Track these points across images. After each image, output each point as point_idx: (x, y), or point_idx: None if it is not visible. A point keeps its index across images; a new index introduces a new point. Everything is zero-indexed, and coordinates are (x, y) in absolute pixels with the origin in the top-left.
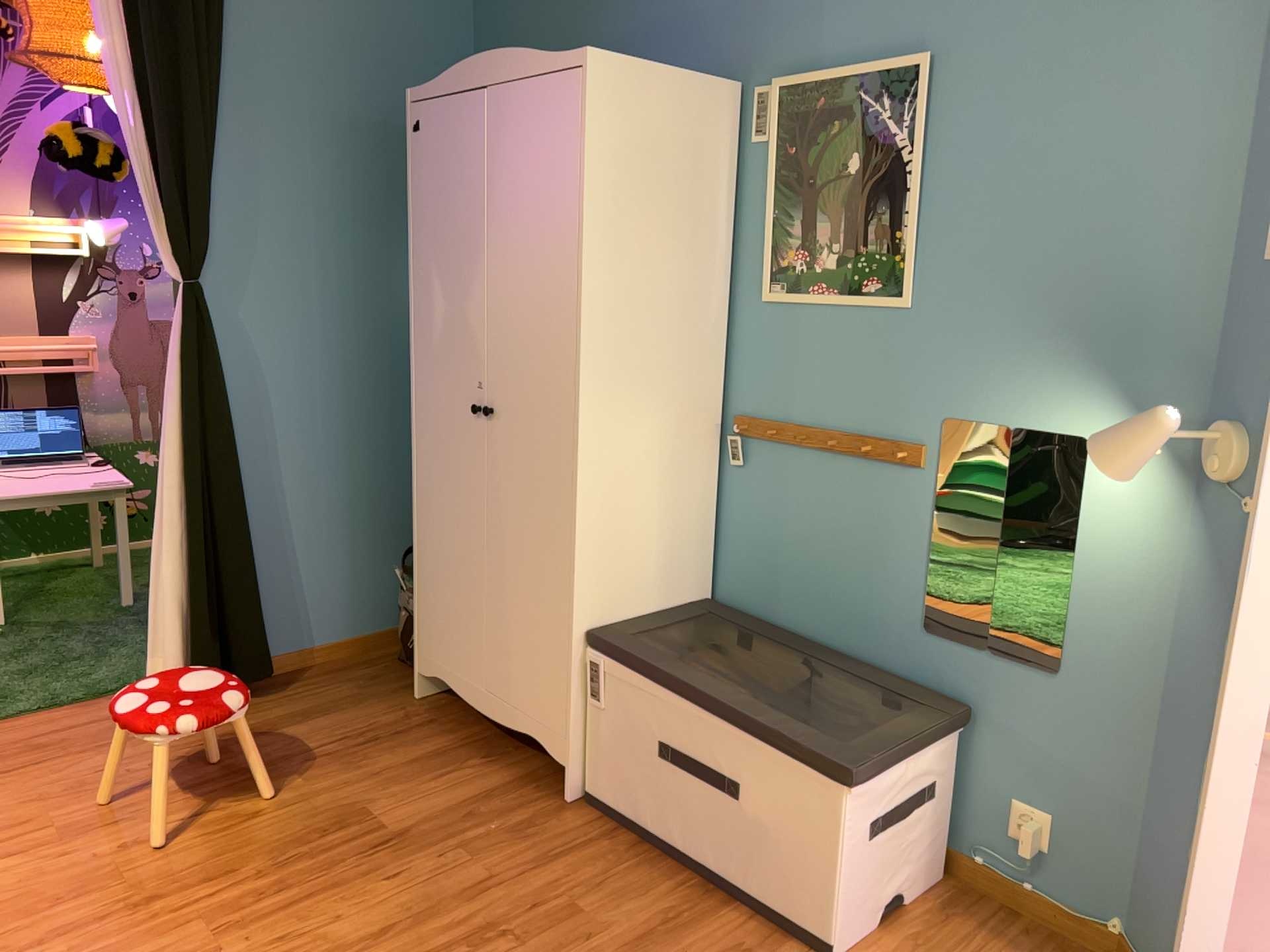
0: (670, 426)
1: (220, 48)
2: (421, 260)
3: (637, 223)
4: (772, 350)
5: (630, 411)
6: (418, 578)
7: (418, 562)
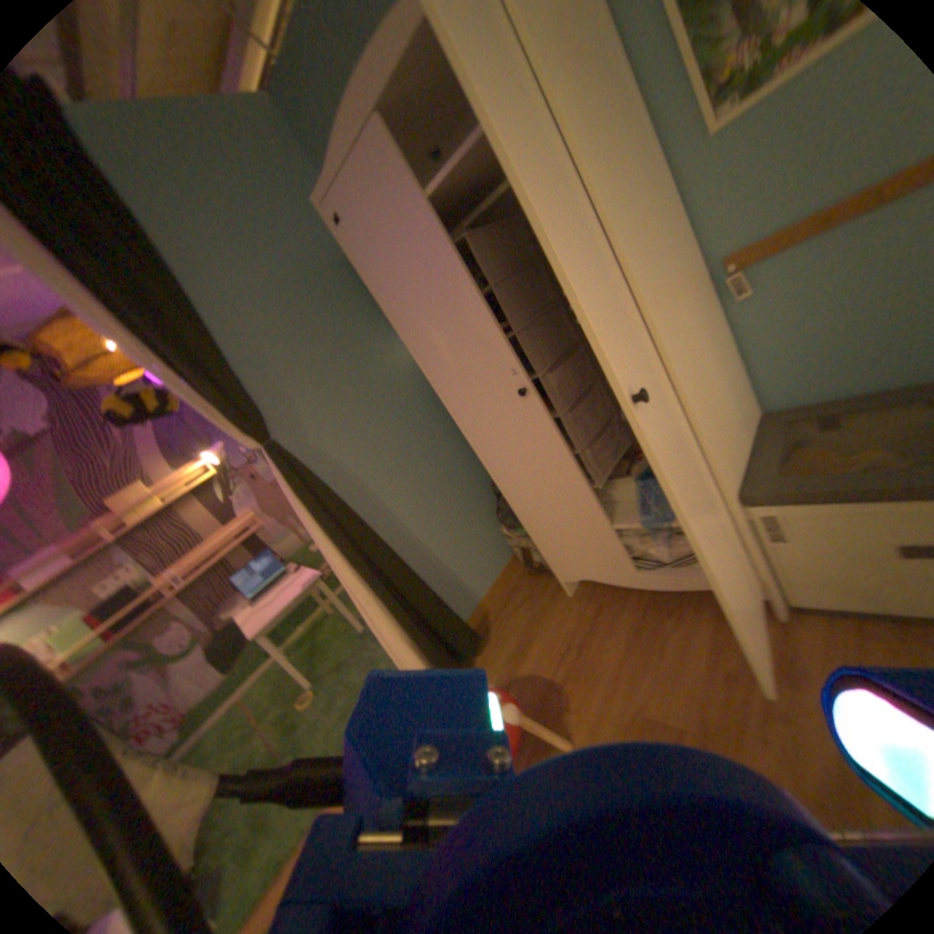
0: (694, 294)
1: (162, 261)
2: (404, 317)
3: (597, 106)
4: (743, 171)
5: (674, 295)
6: (532, 527)
7: (526, 517)
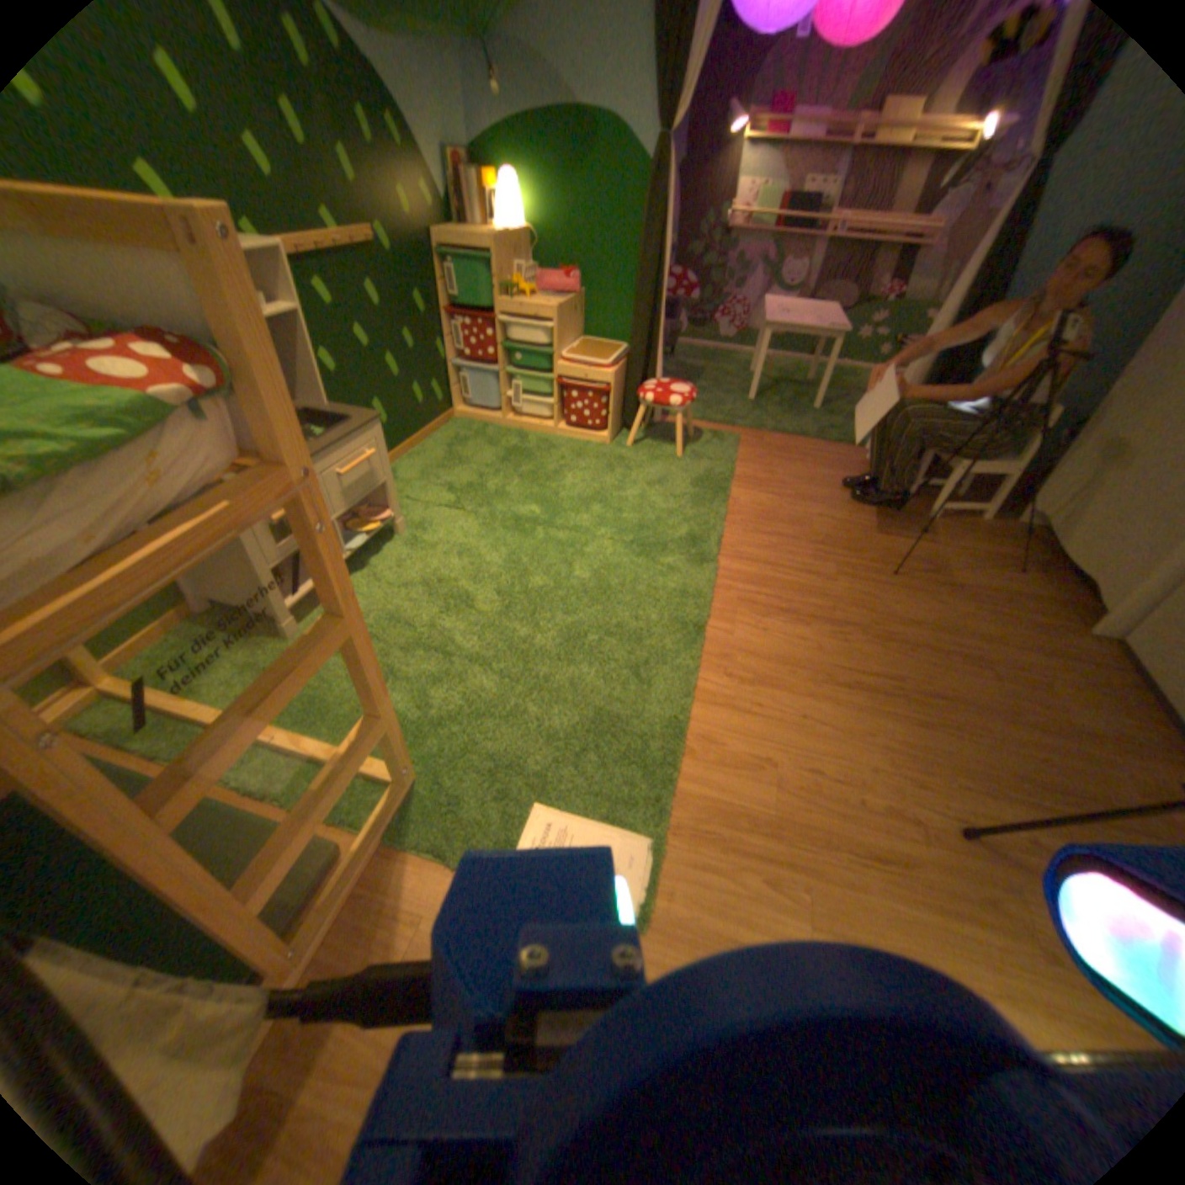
0: None
1: None
2: None
3: None
4: None
5: None
6: (1071, 445)
7: (1079, 433)
